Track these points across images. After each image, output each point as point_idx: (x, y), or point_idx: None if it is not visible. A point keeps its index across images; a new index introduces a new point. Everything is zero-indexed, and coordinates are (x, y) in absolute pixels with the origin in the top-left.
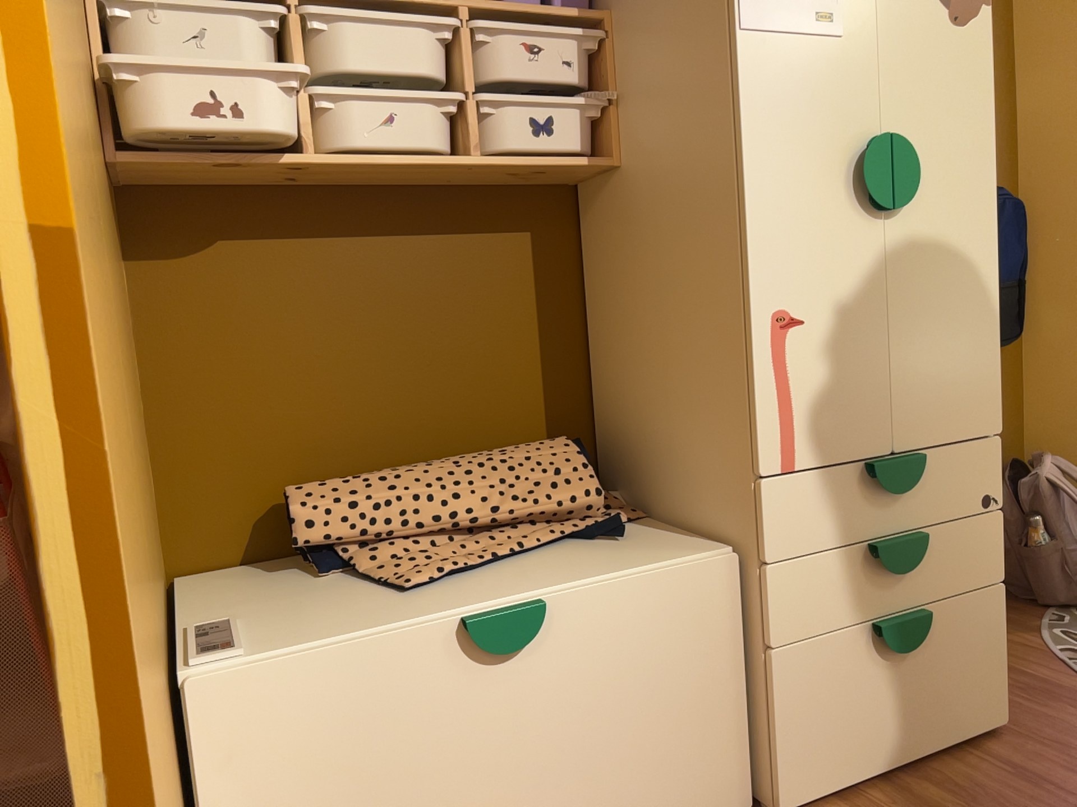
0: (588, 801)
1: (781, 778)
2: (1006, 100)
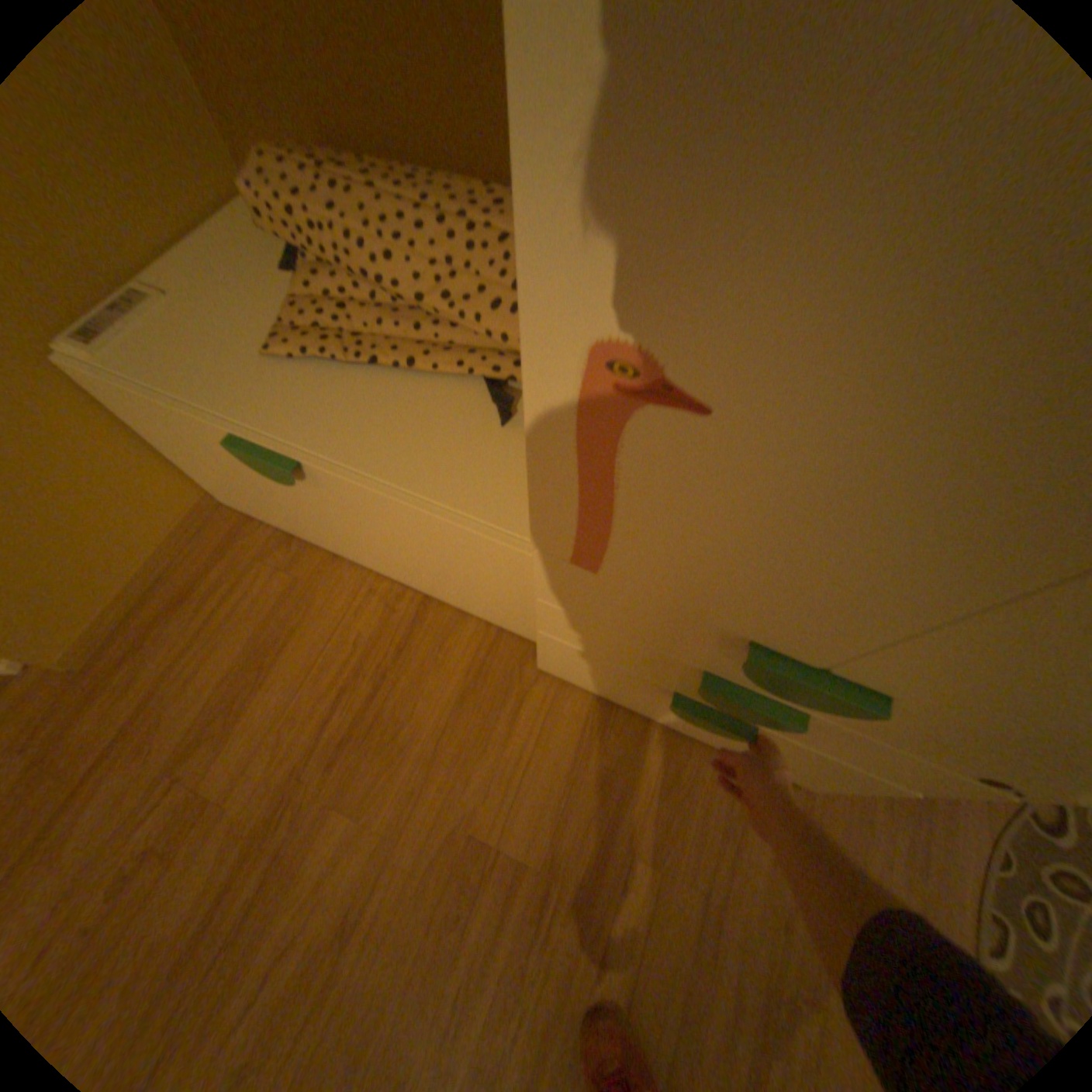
0: (397, 565)
1: (539, 660)
2: None
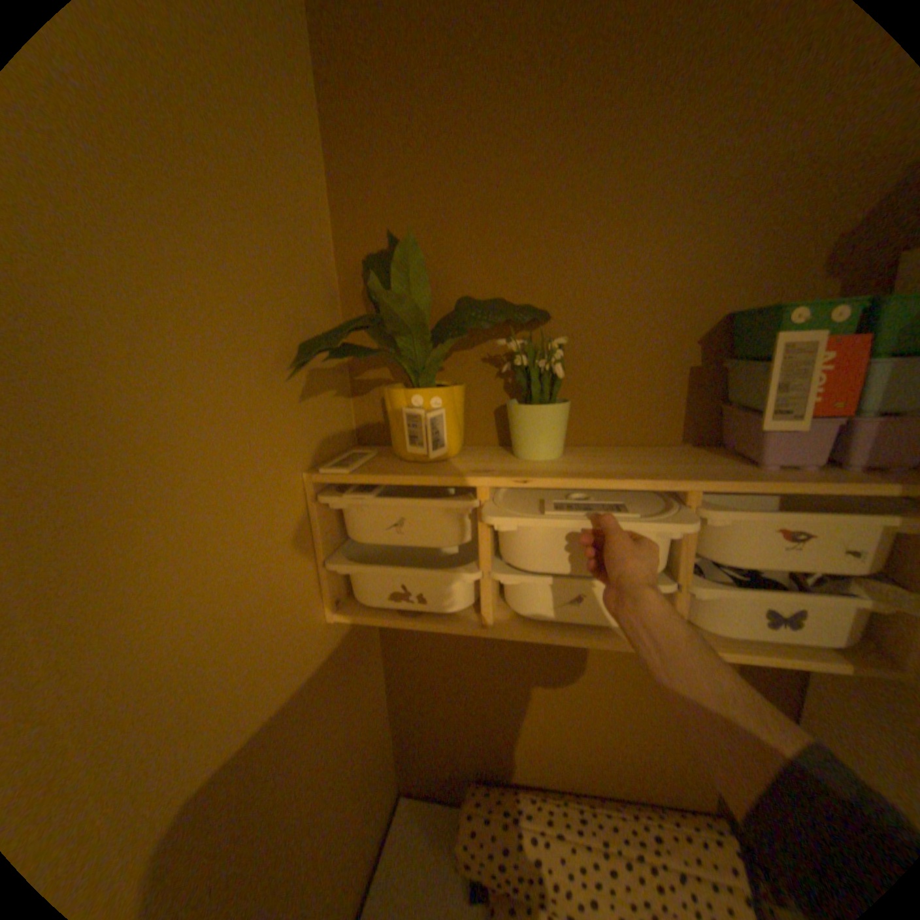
0: None
1: None
2: None
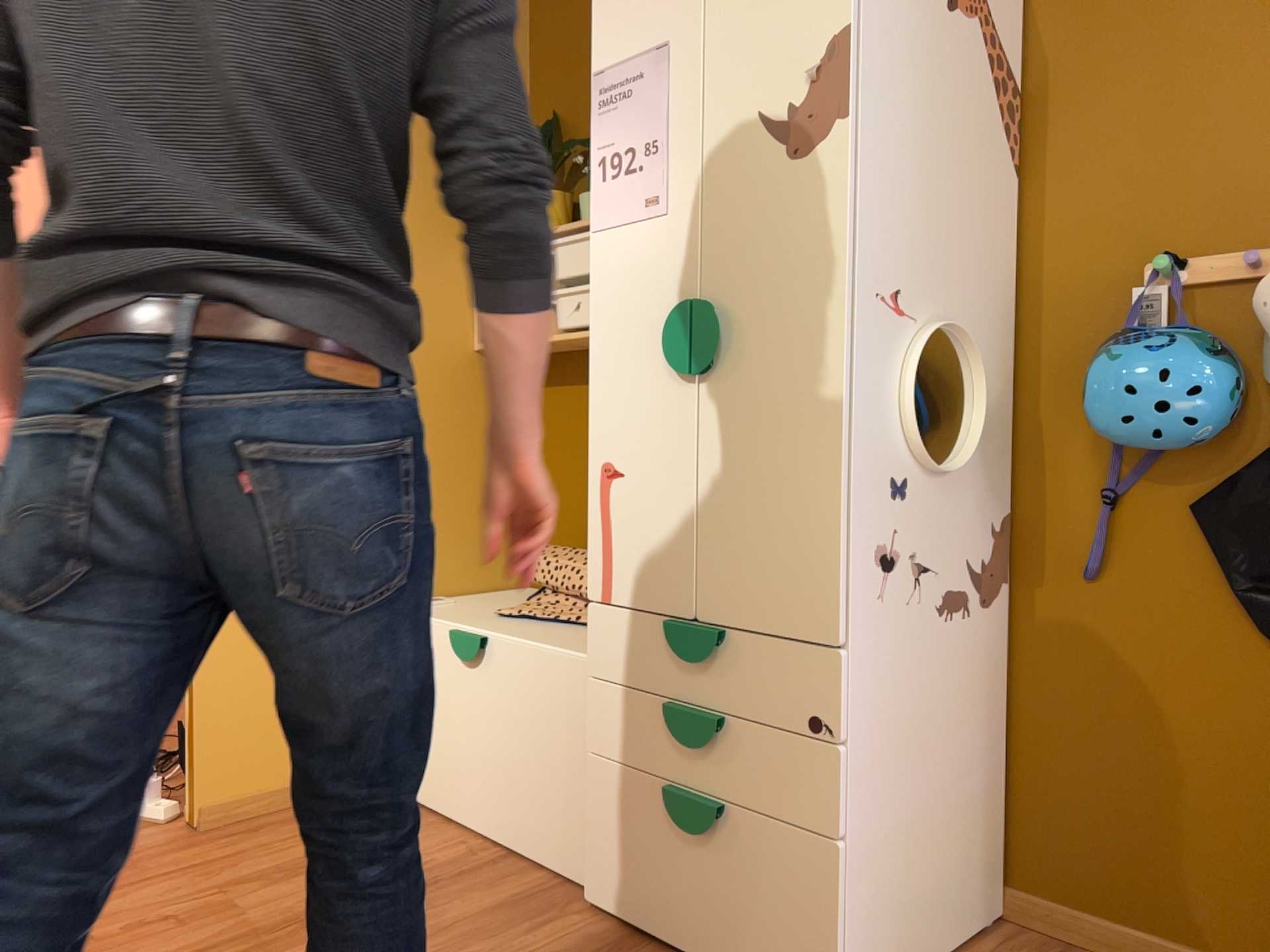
0: (500, 791)
1: (585, 869)
2: None
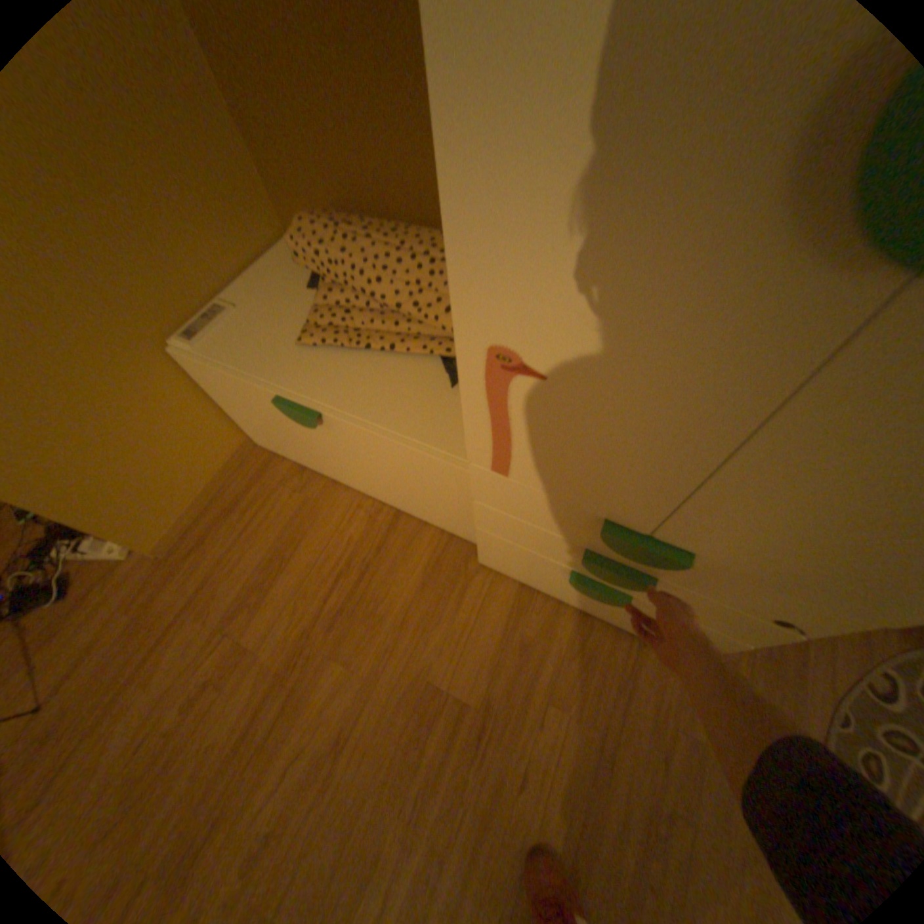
0: (378, 487)
1: (478, 556)
2: None
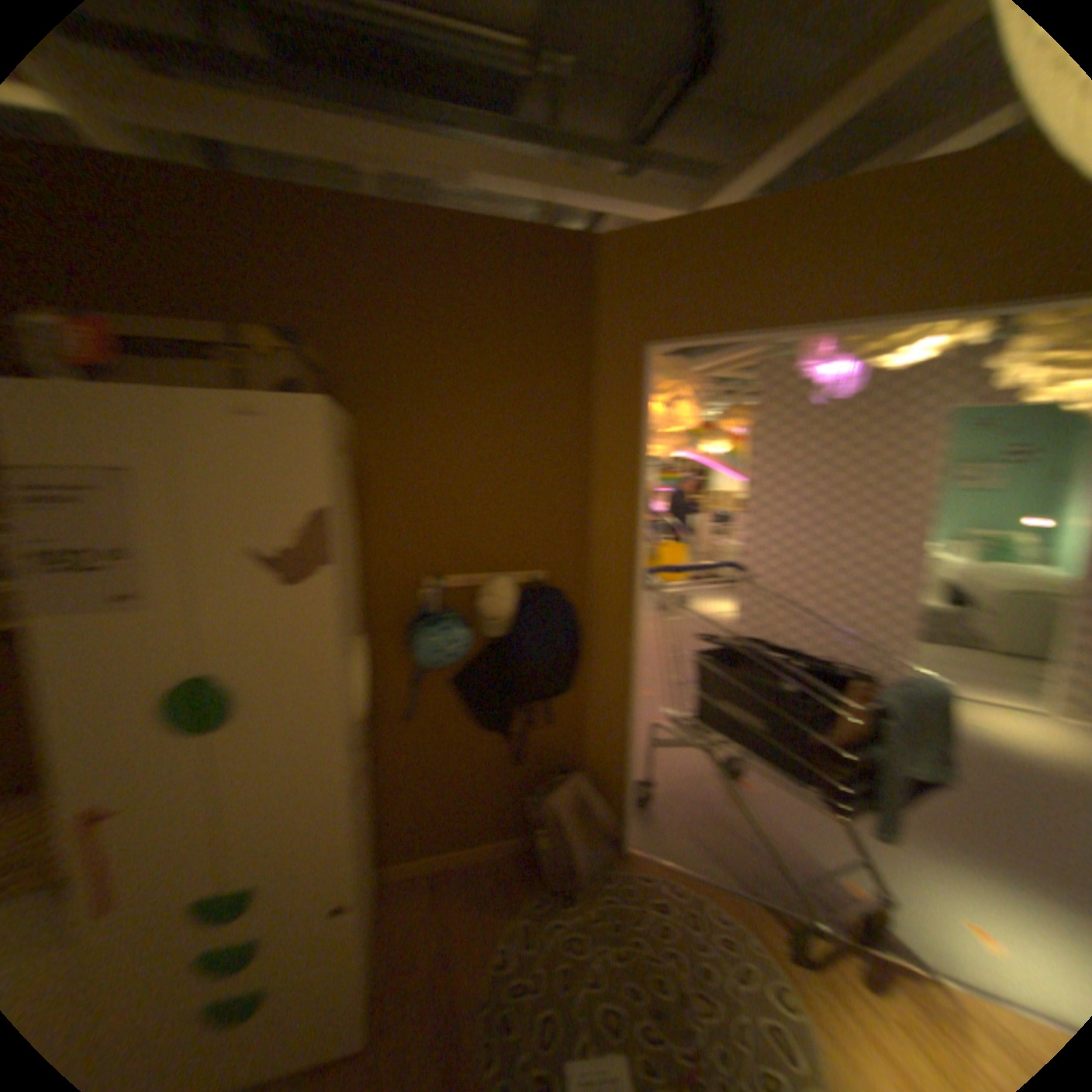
0: None
1: None
2: (575, 524)
